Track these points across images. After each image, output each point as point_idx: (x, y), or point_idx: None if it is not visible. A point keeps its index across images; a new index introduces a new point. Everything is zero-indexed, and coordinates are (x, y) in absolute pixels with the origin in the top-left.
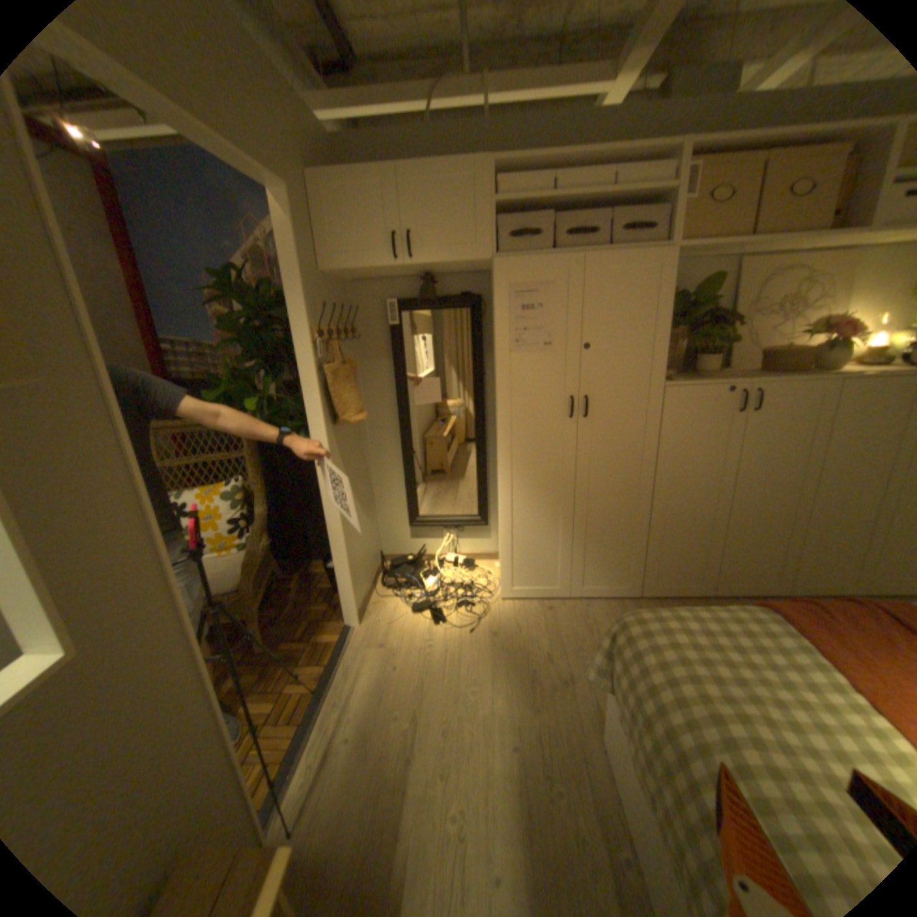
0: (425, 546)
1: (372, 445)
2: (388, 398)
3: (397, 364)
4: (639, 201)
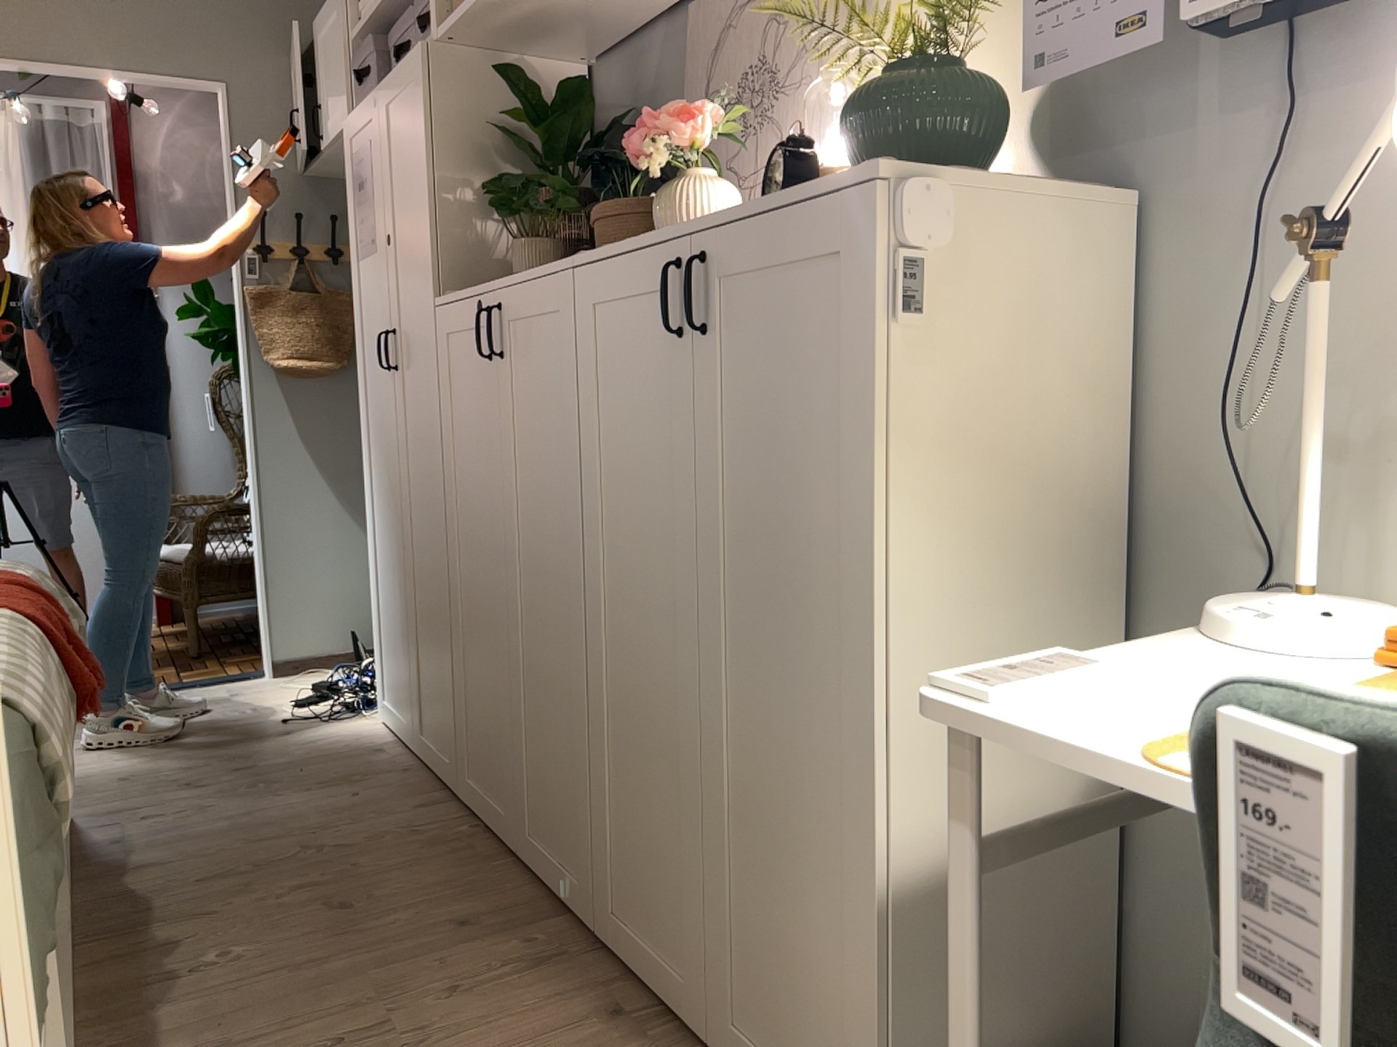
0: None
1: None
2: None
3: None
4: None
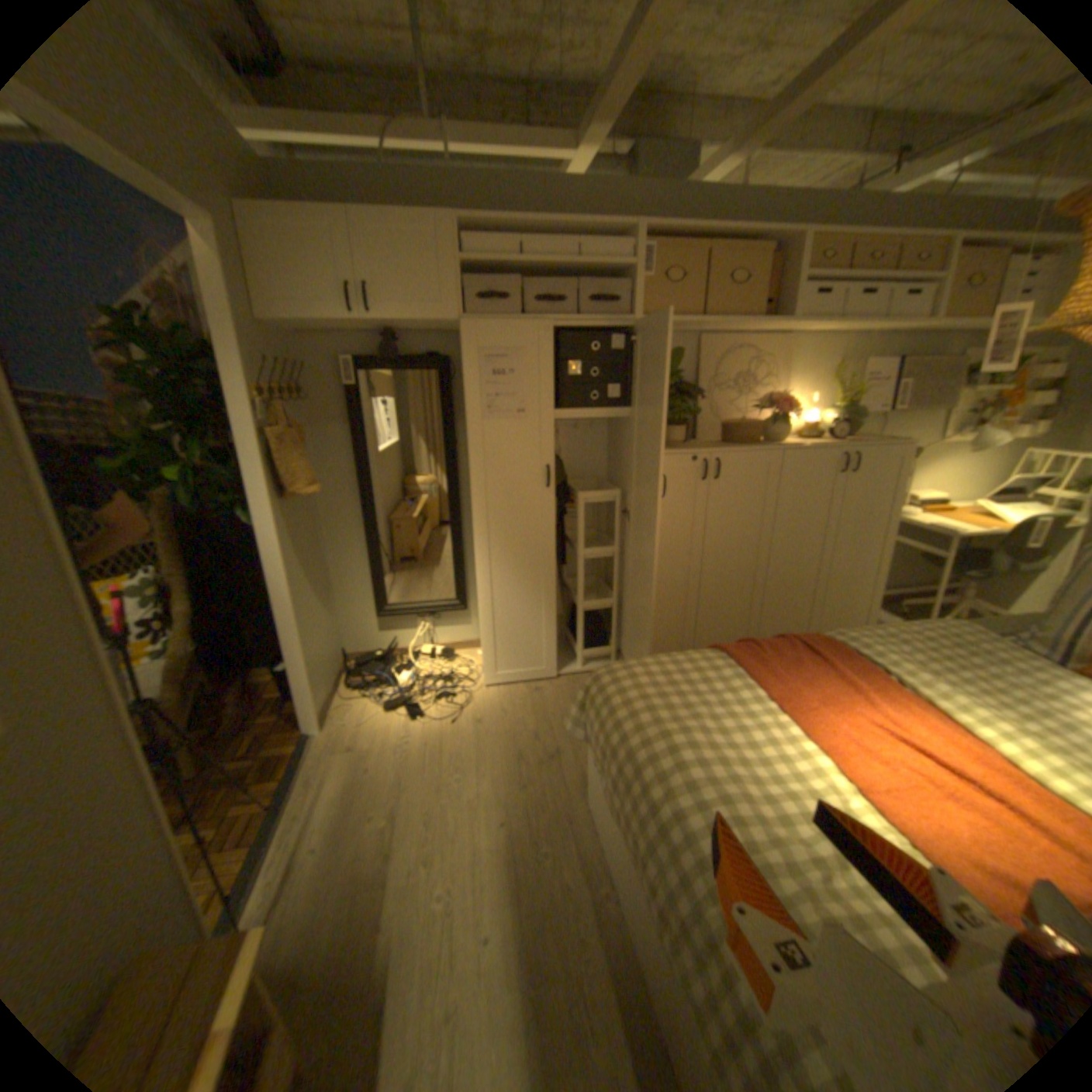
0: (397, 639)
1: (328, 525)
2: (346, 469)
3: (356, 430)
4: (605, 273)
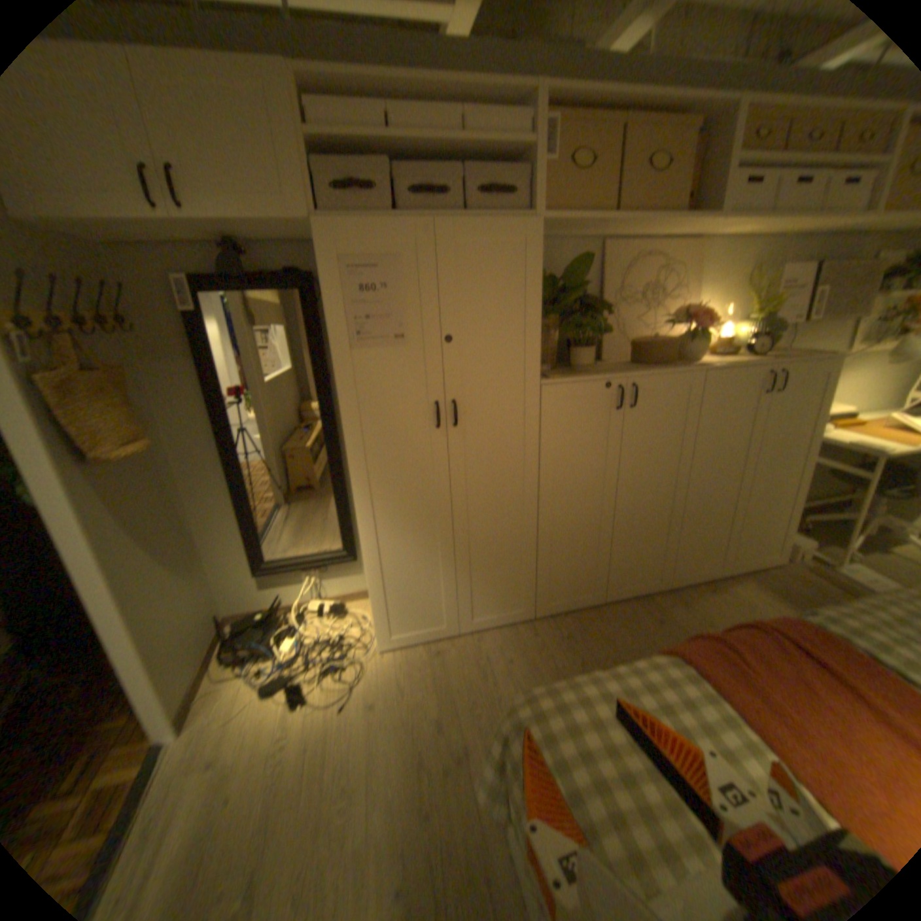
0: (277, 598)
1: (181, 479)
2: (195, 413)
3: (201, 366)
4: (495, 160)
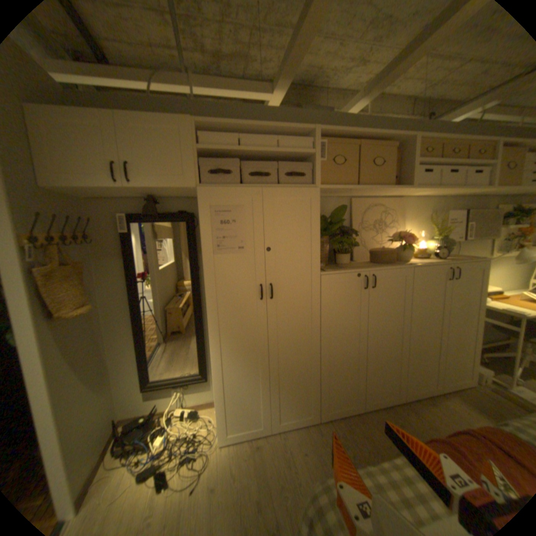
0: (155, 406)
1: (106, 327)
2: (120, 288)
3: (127, 262)
4: (293, 160)
